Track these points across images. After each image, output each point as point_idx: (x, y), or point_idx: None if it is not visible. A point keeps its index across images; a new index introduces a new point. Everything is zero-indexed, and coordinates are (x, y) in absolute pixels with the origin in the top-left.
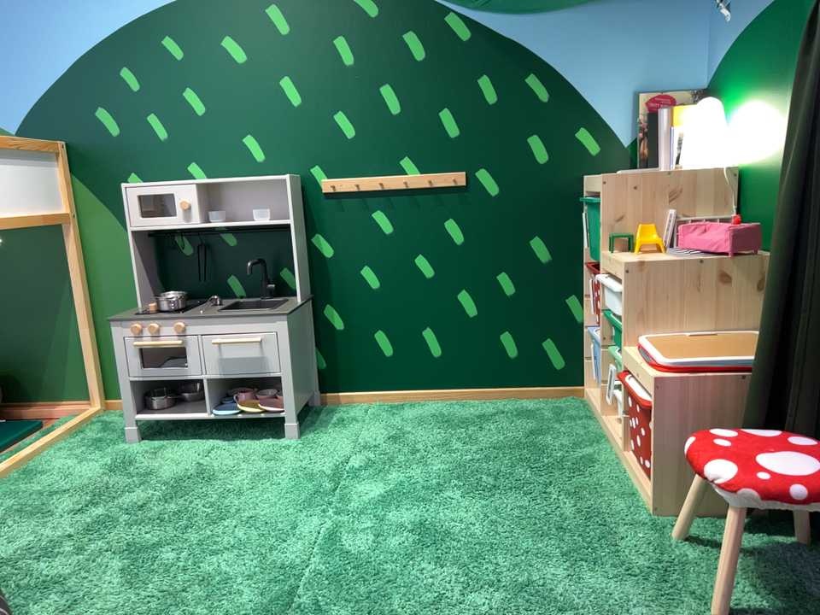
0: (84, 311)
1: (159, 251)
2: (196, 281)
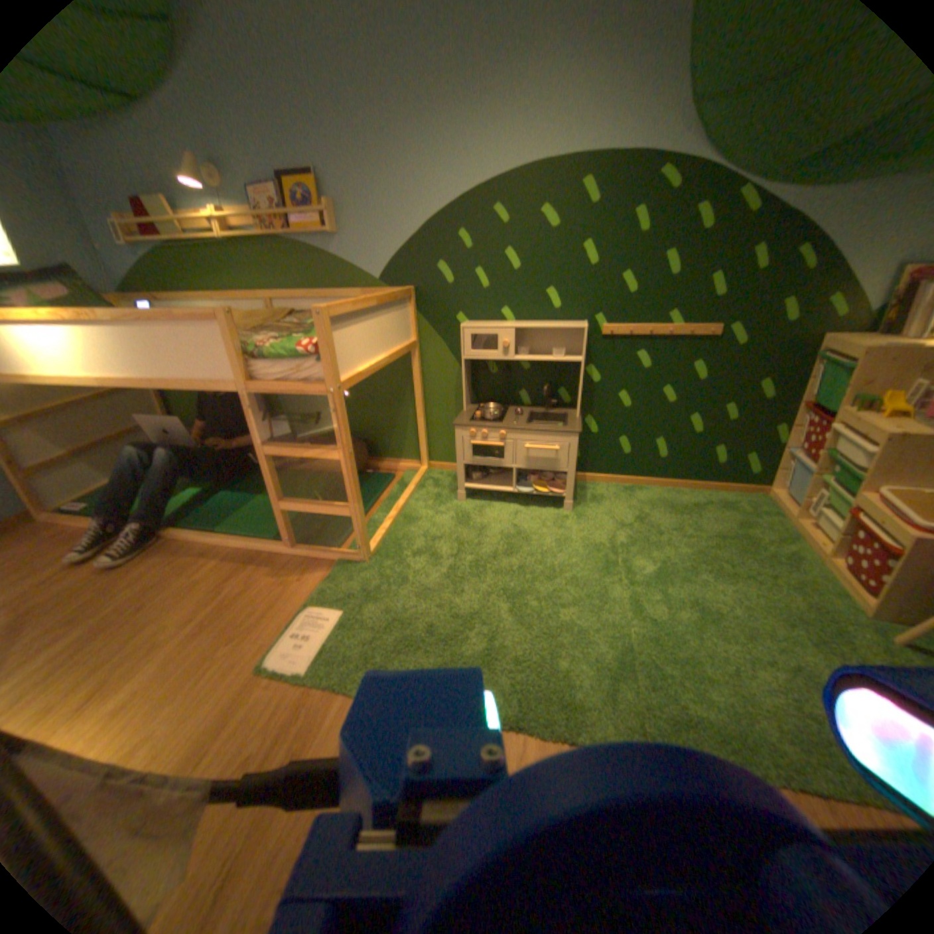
0: (419, 405)
1: (471, 368)
2: (495, 390)
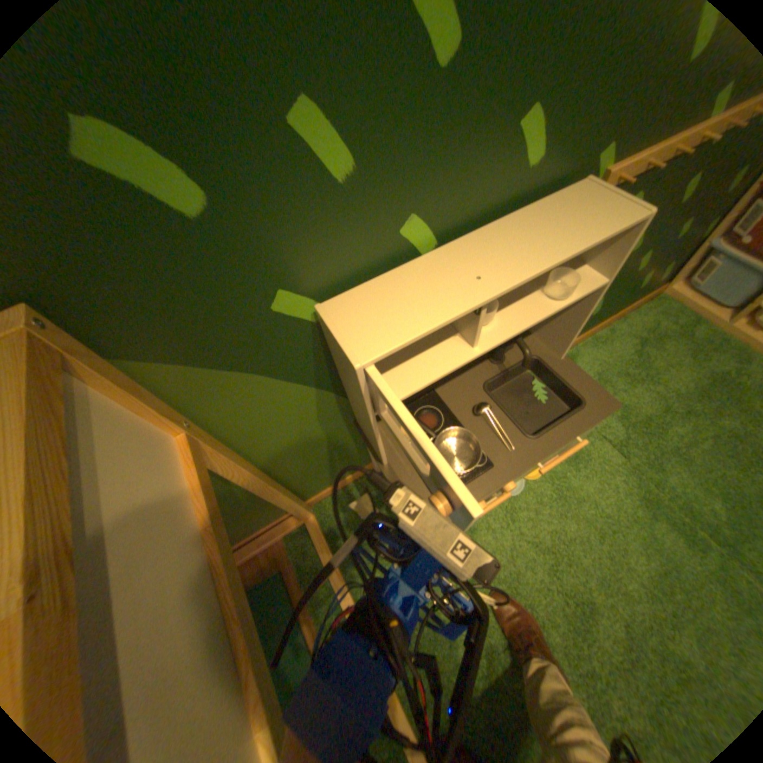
0: (269, 487)
1: None
2: None
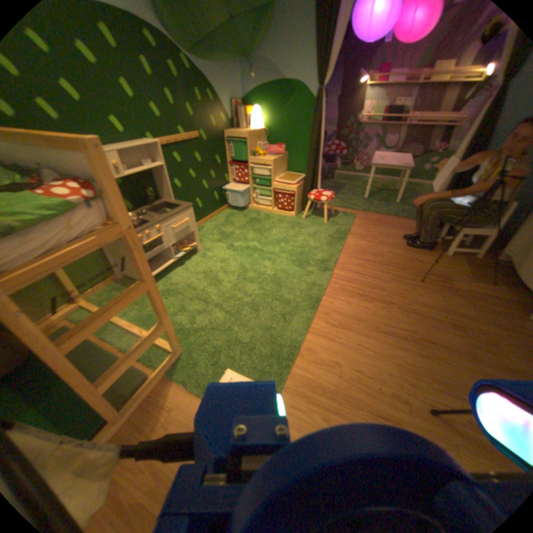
0: None
1: None
2: None
